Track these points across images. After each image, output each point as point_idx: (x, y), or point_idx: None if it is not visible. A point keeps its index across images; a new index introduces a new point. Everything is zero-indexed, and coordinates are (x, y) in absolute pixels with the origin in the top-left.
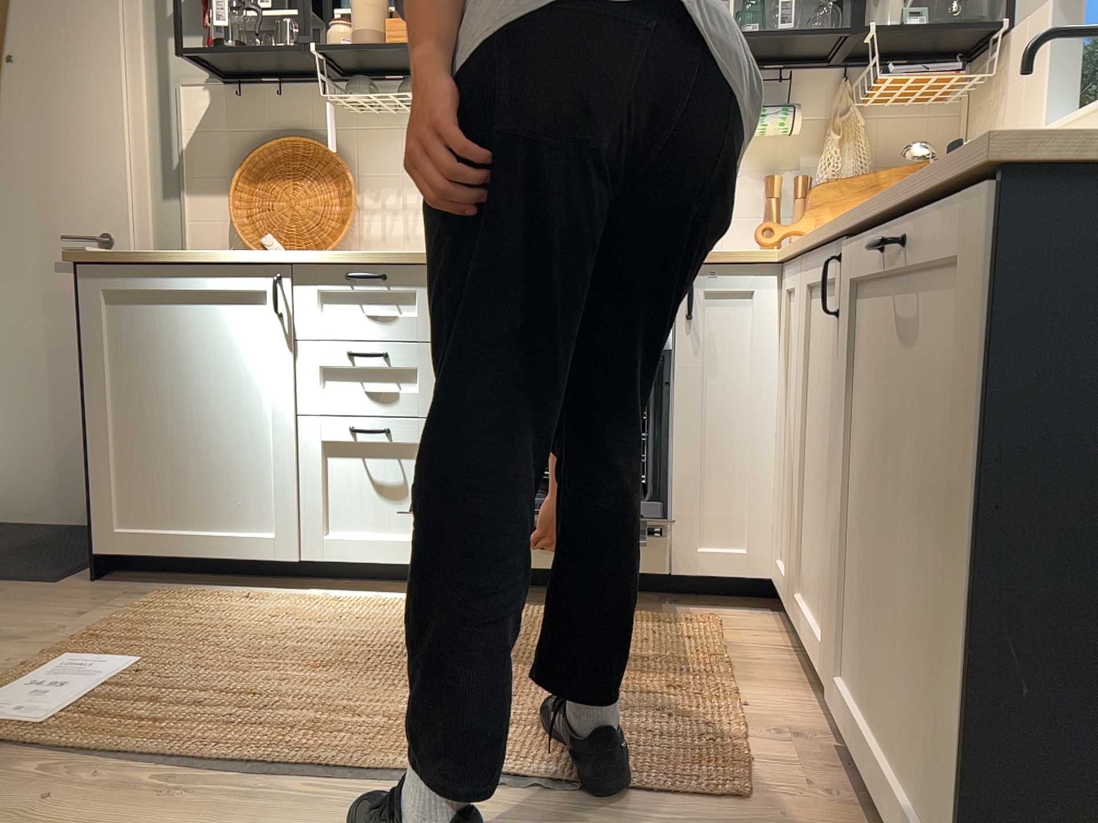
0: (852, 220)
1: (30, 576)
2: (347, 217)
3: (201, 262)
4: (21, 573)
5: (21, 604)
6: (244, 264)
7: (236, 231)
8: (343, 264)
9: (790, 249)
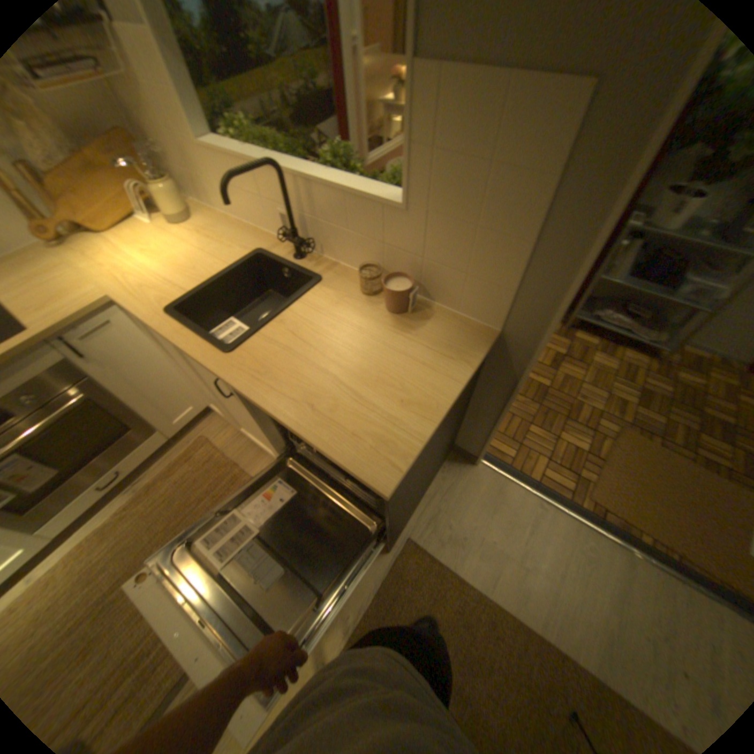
0: (219, 378)
1: None
2: None
3: None
4: None
5: None
6: None
7: None
8: None
9: (122, 309)
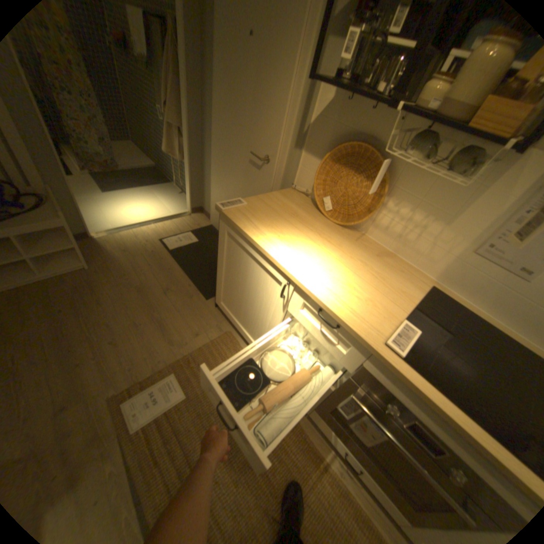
0: None
1: (204, 290)
2: (373, 211)
3: (261, 250)
4: (204, 285)
5: (190, 311)
6: (277, 265)
7: (315, 188)
8: (321, 304)
9: None
